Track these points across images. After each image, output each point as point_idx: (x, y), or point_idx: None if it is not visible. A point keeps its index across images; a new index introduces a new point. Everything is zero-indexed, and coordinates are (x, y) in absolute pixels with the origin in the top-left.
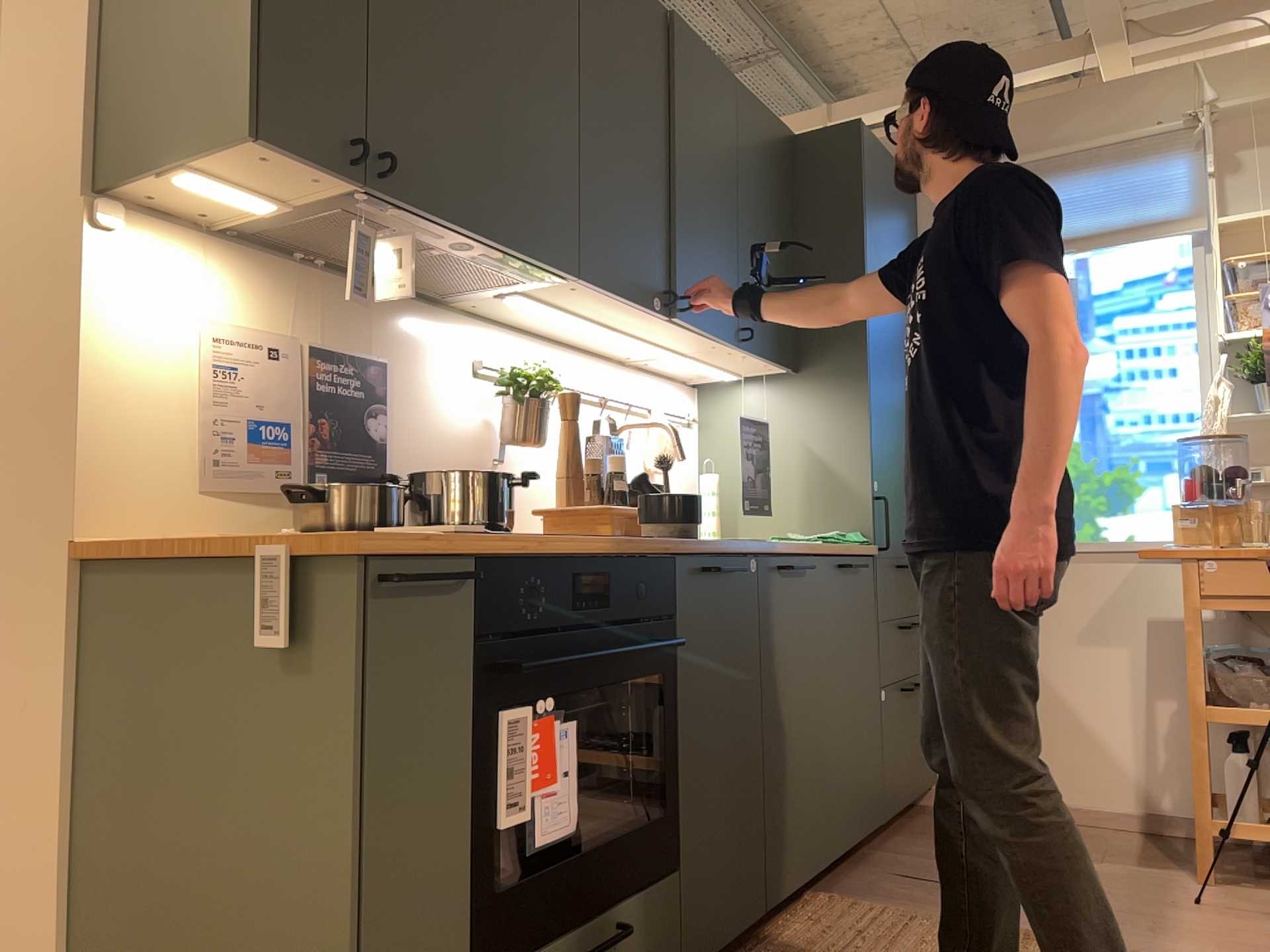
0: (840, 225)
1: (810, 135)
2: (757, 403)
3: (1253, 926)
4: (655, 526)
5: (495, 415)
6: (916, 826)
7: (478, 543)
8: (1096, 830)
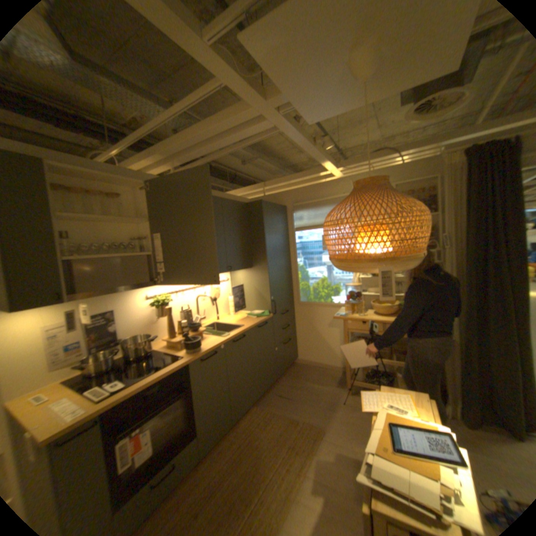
0: (258, 229)
1: (249, 203)
2: (242, 275)
3: (352, 414)
4: (185, 352)
5: (153, 309)
6: (289, 373)
7: (97, 414)
8: (331, 372)
